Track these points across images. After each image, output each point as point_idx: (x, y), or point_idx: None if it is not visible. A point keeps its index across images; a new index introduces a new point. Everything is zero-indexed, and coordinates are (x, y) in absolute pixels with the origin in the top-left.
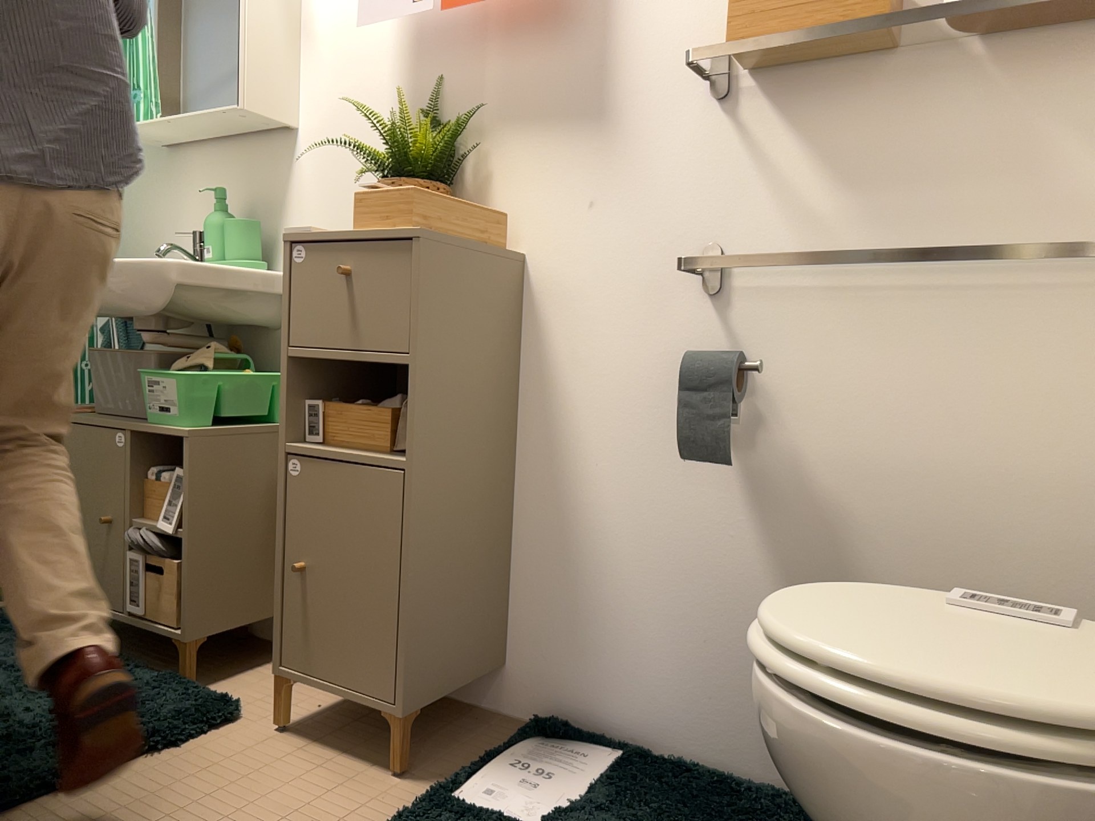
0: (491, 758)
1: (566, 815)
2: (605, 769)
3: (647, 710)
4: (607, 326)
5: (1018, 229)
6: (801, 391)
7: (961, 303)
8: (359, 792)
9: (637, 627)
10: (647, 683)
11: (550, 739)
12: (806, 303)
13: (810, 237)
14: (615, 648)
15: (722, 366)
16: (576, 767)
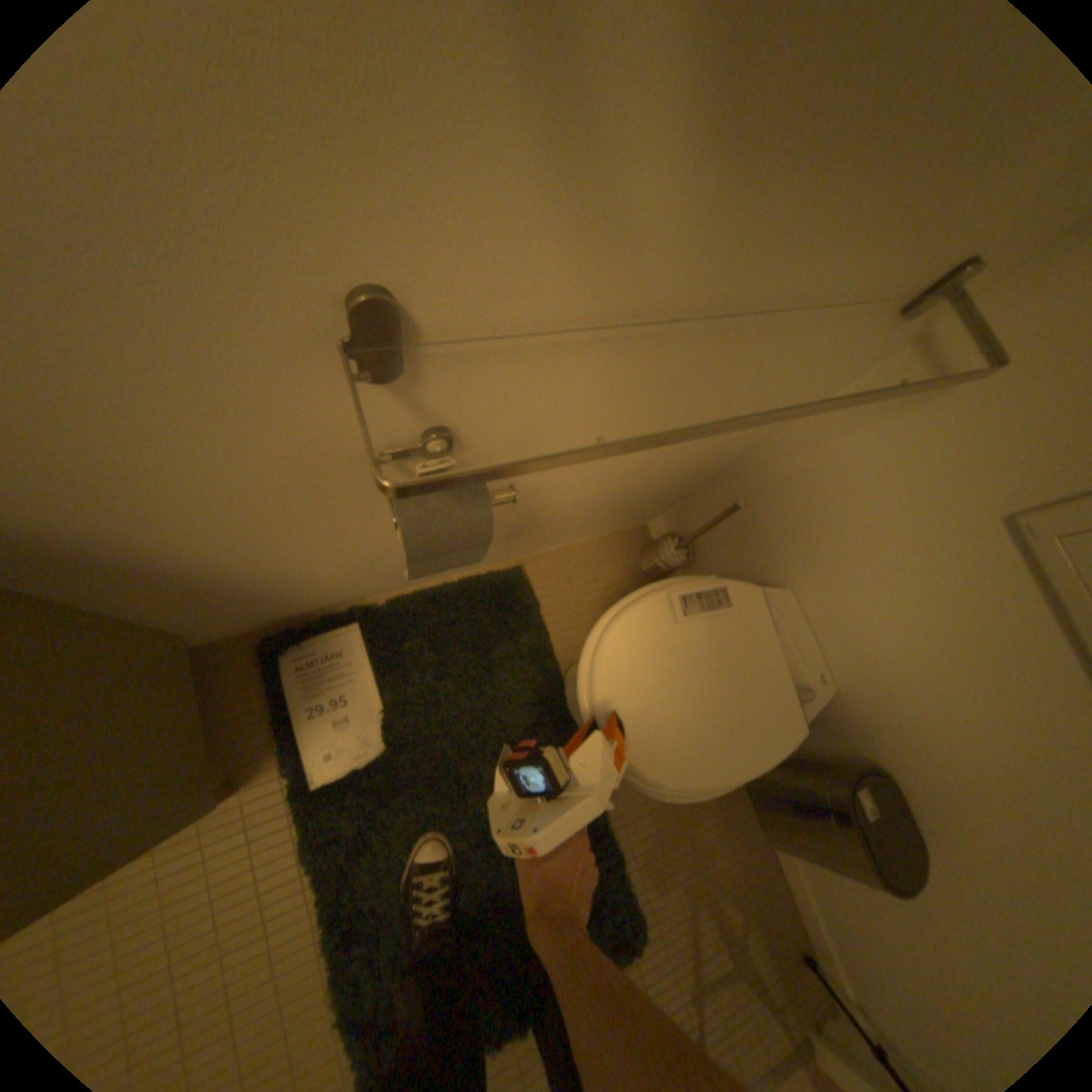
0: (285, 721)
1: (391, 726)
2: (367, 657)
3: (357, 592)
4: (98, 443)
5: (879, 245)
6: (521, 434)
7: (746, 333)
8: (223, 835)
9: (334, 580)
10: (354, 587)
11: (289, 648)
12: (557, 355)
13: (602, 253)
14: (314, 592)
15: (473, 526)
16: (348, 672)
